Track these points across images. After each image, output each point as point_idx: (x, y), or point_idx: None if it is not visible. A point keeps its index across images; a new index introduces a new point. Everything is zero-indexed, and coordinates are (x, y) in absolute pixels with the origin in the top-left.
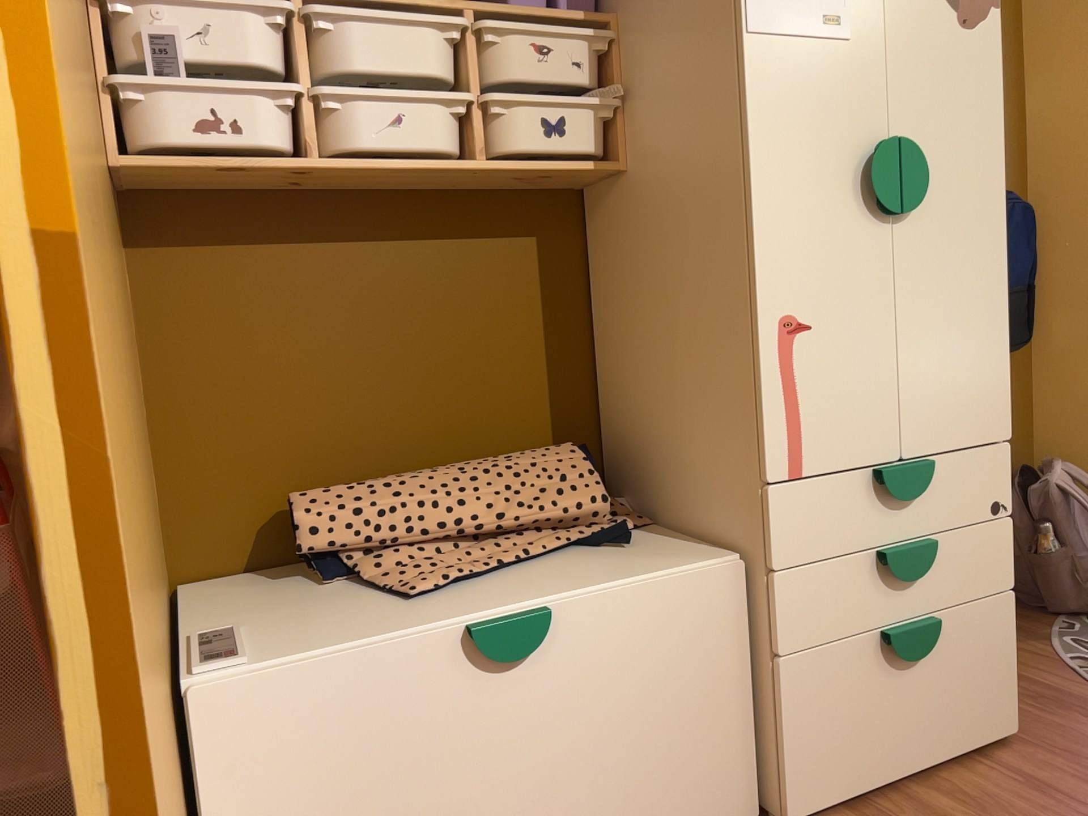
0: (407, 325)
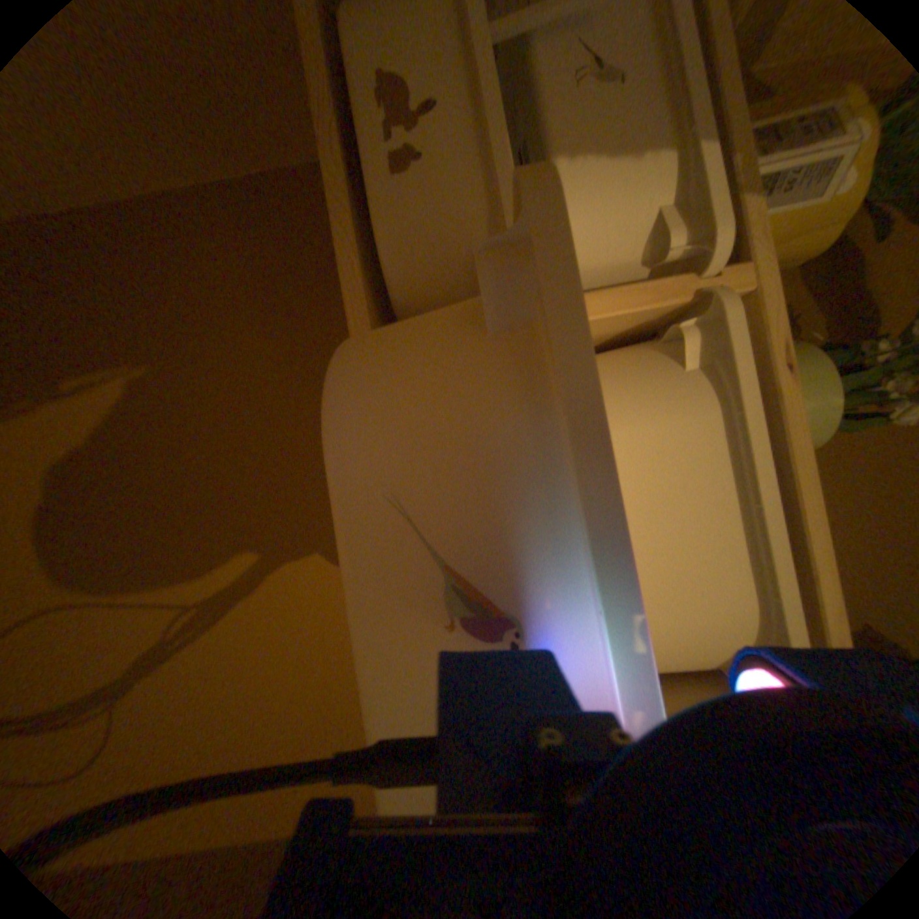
0: (210, 592)
